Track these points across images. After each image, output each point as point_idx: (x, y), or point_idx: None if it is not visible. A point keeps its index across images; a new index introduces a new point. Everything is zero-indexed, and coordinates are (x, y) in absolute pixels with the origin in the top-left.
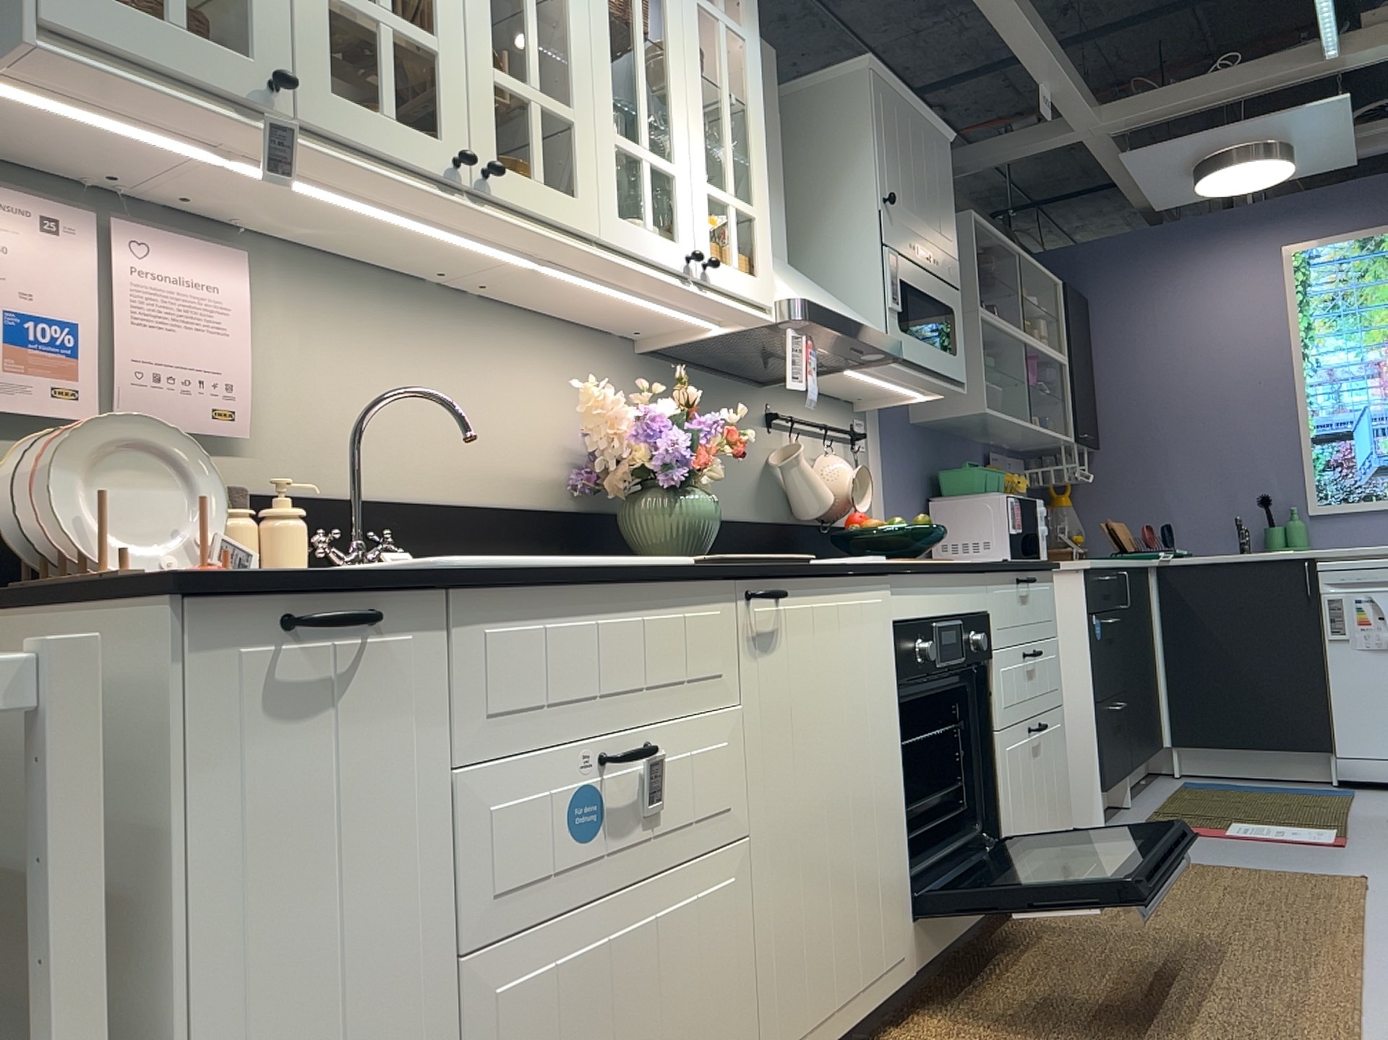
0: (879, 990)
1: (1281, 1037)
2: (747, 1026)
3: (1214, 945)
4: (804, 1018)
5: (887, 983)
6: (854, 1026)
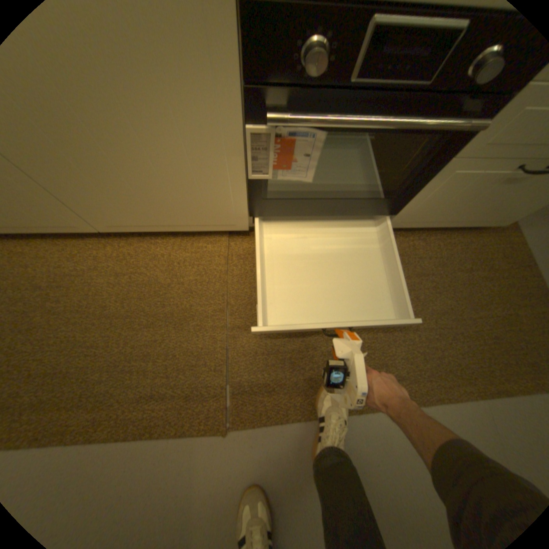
0: (205, 228)
1: (309, 383)
2: (65, 215)
3: (412, 329)
4: (125, 222)
5: (214, 228)
6: (180, 231)
